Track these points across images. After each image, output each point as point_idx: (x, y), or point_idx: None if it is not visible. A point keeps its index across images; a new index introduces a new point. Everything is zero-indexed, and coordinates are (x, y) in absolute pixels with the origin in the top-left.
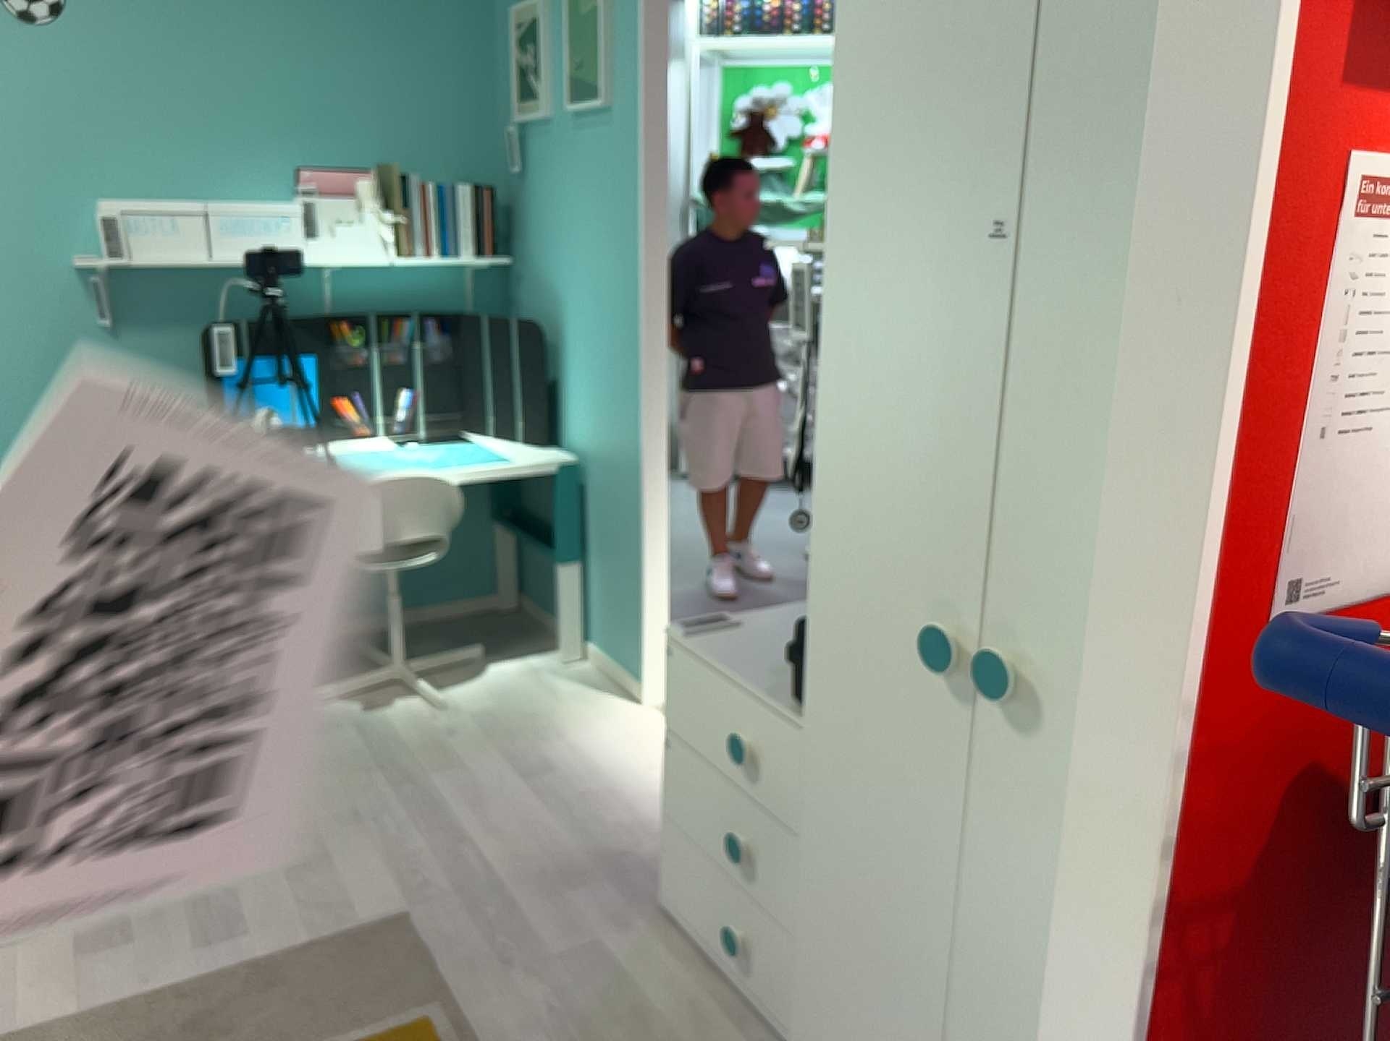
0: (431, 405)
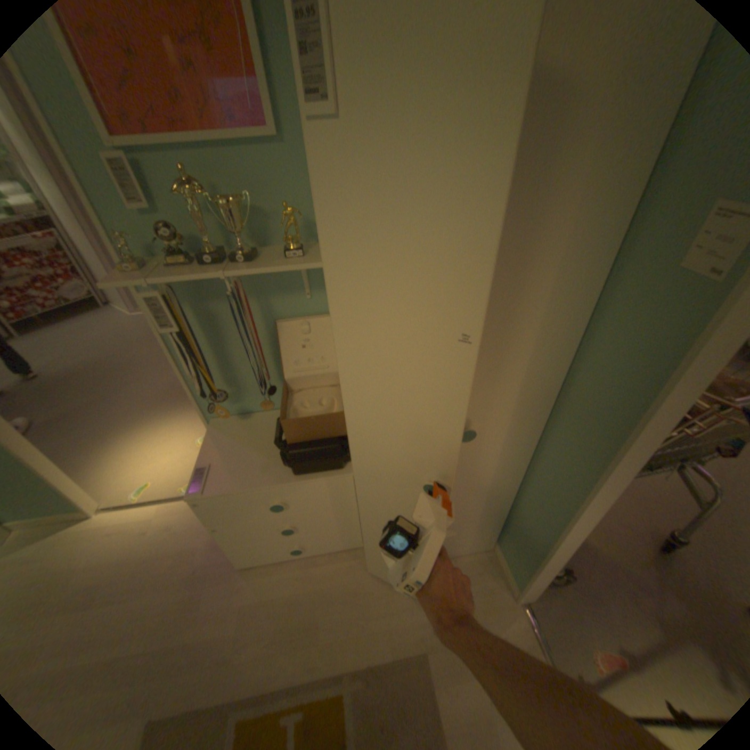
0: None
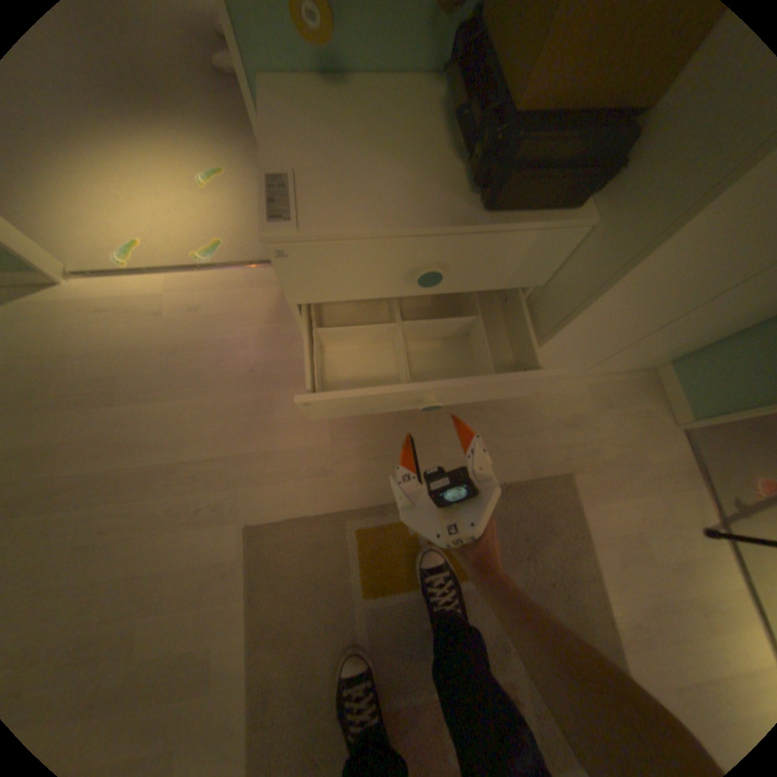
0: None
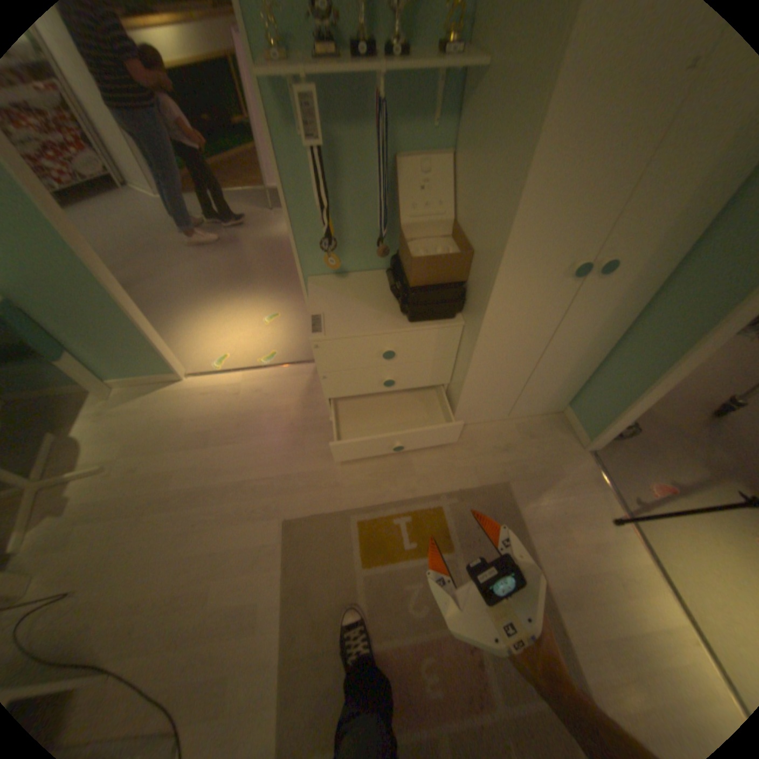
0: None
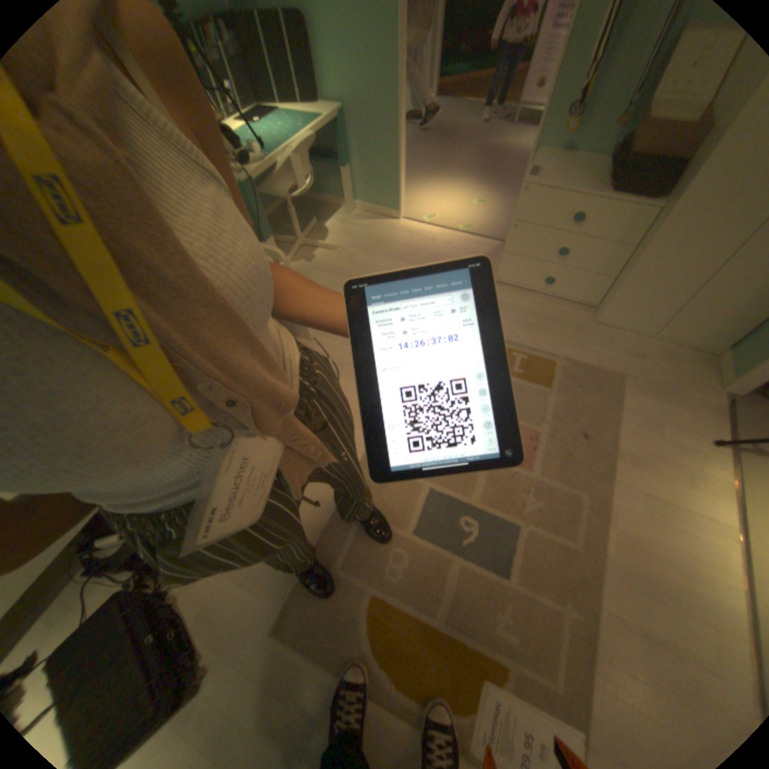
0: (238, 89)
